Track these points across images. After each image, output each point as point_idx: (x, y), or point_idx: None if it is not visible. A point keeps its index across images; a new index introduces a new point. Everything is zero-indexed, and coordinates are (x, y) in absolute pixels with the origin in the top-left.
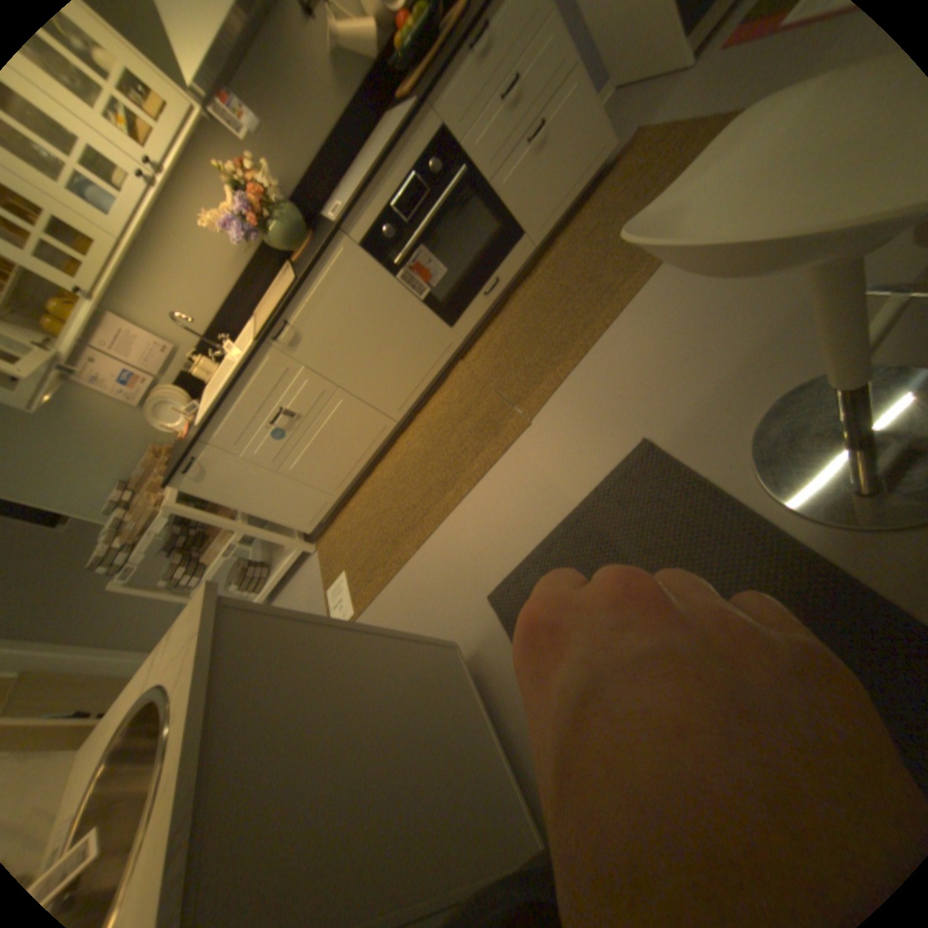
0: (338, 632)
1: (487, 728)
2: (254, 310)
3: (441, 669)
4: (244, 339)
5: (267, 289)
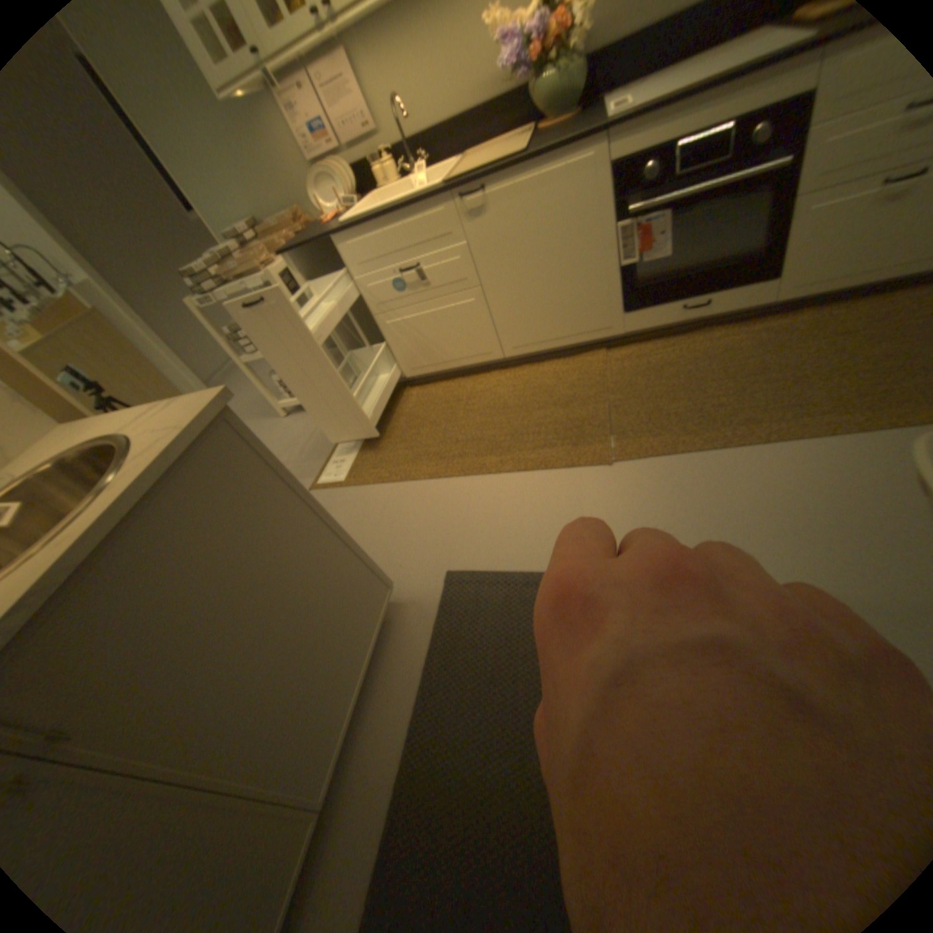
0: (303, 509)
1: (358, 671)
2: (467, 146)
3: (362, 598)
4: (437, 169)
5: (494, 135)
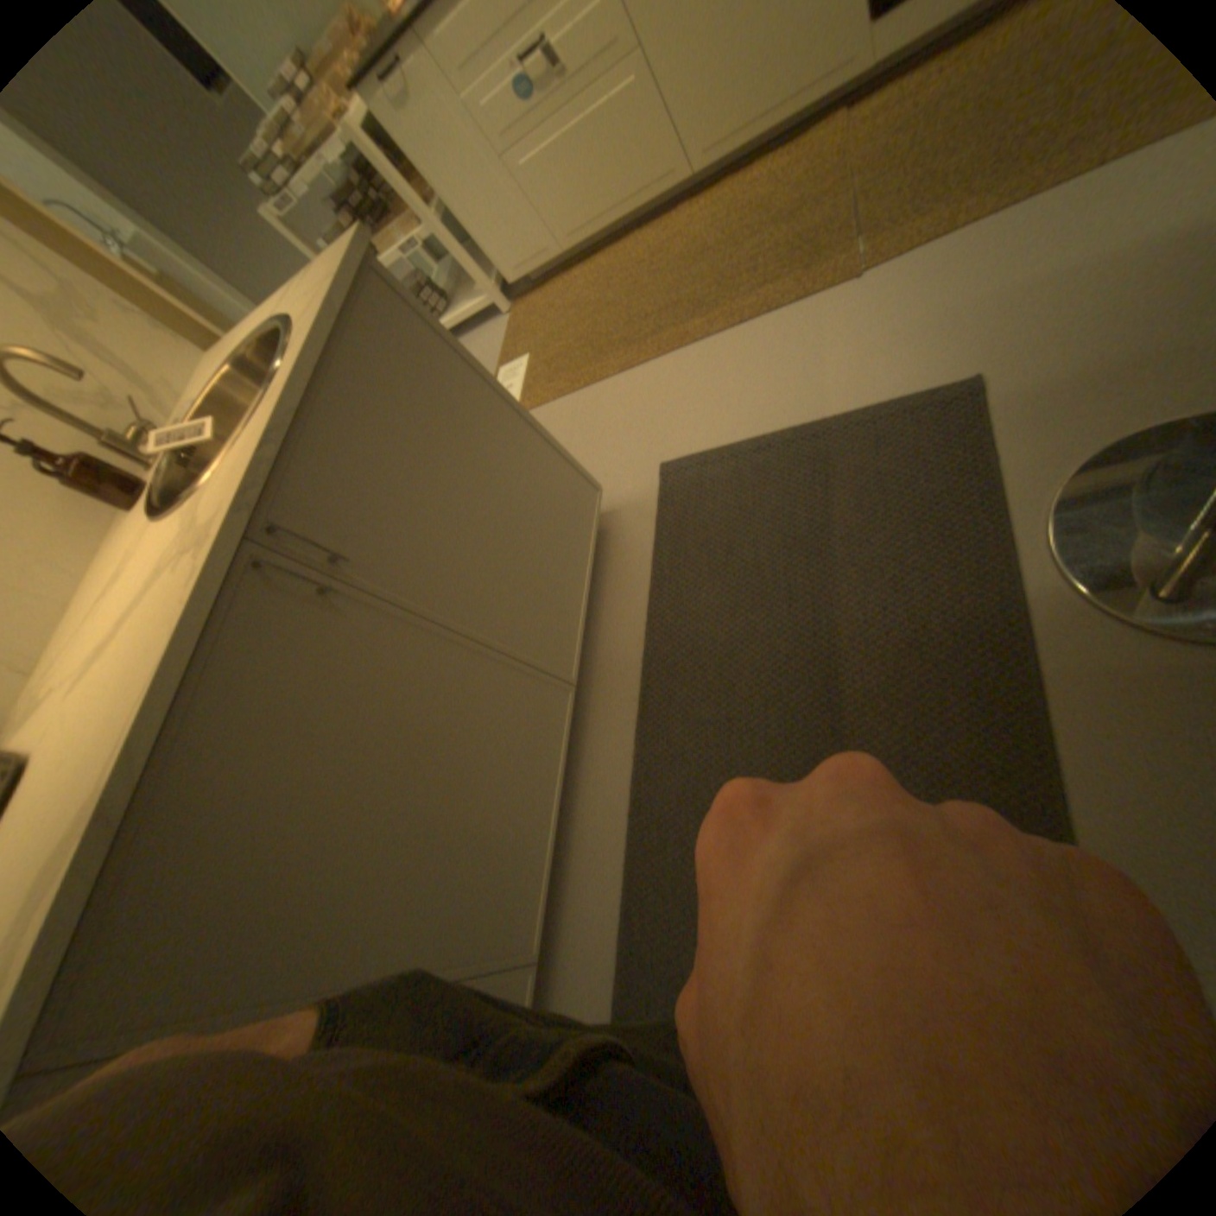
0: (482, 385)
1: (583, 570)
2: None
3: (570, 495)
4: None
5: None
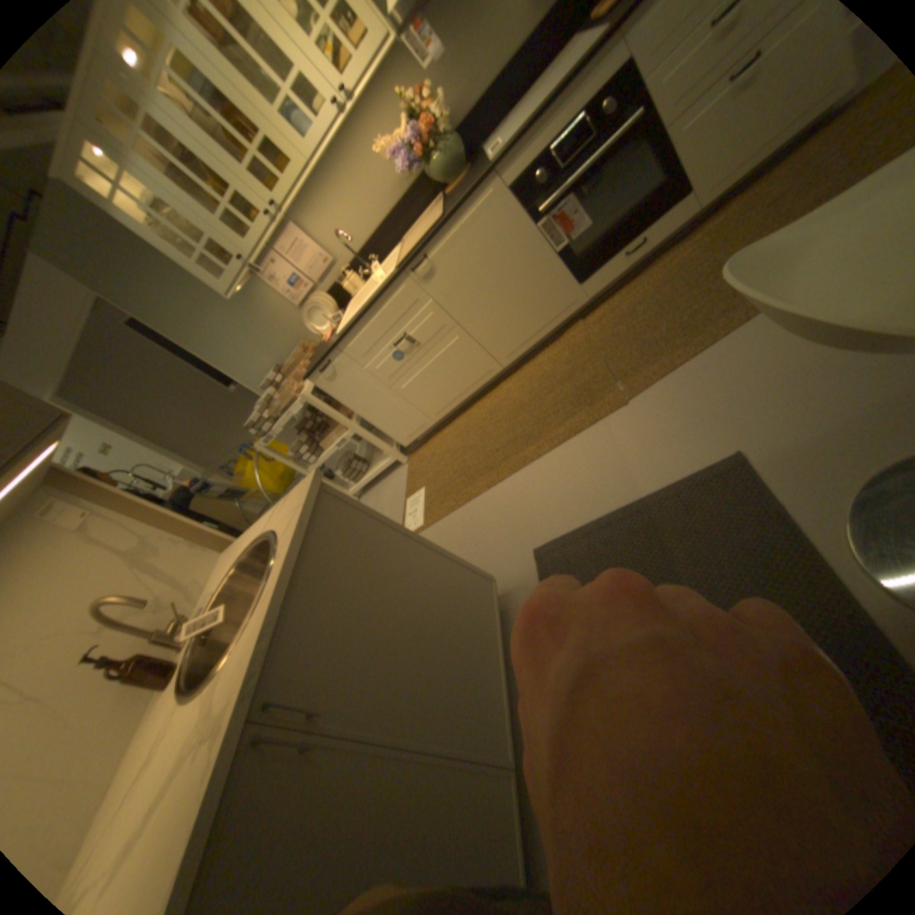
0: (400, 537)
1: (497, 653)
2: (403, 234)
3: (474, 594)
4: (389, 261)
5: (418, 216)
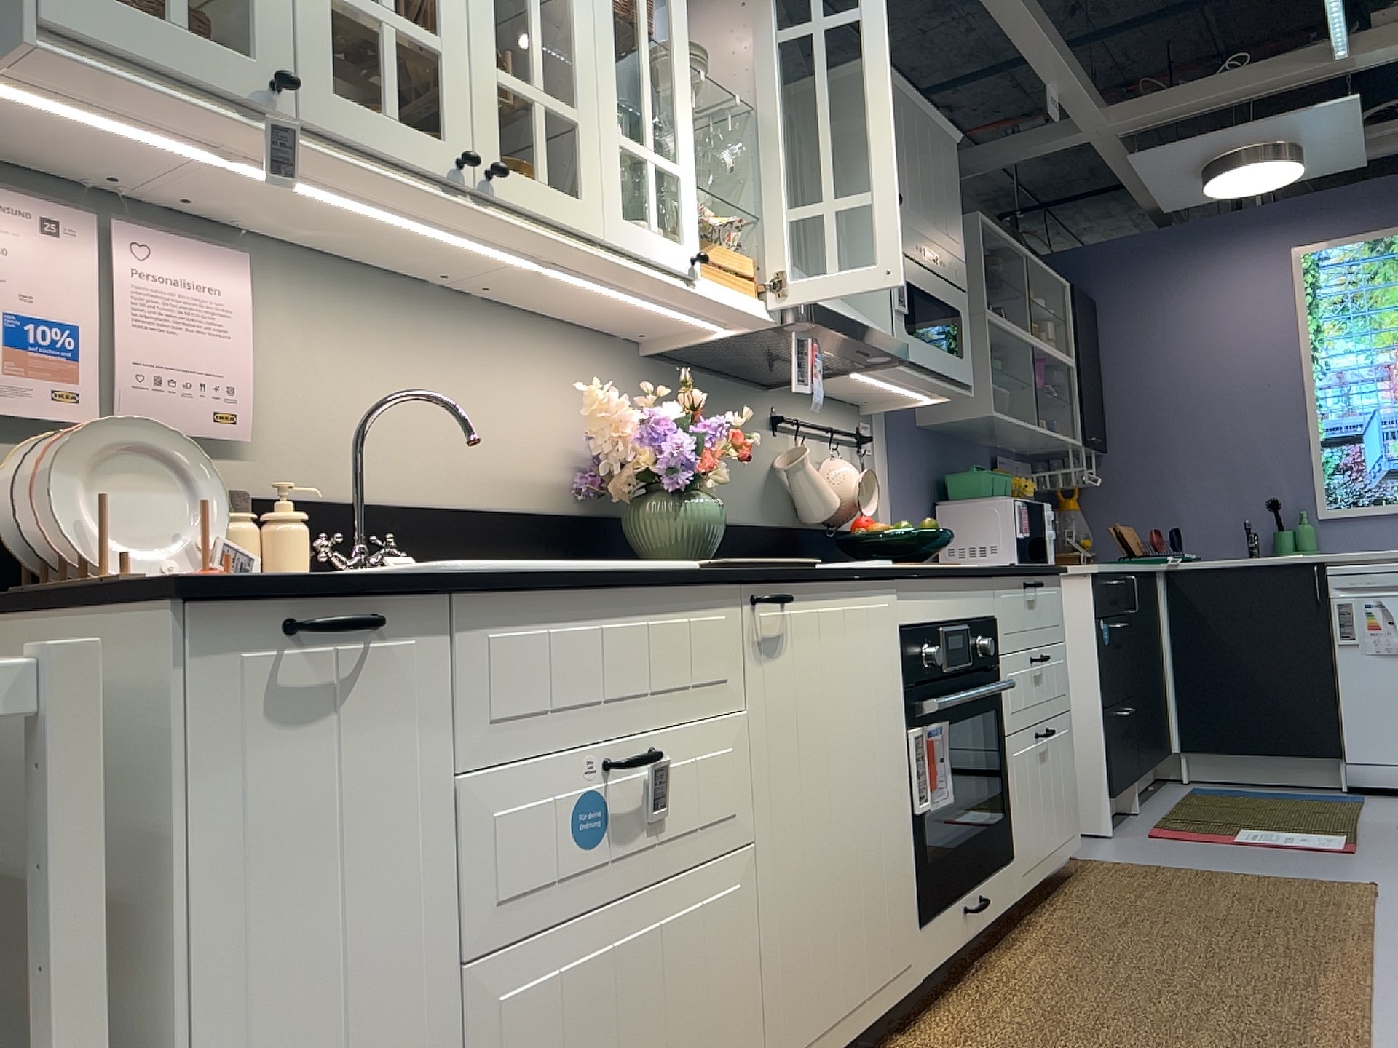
0: None
1: None
2: None
3: None
4: None
5: None
